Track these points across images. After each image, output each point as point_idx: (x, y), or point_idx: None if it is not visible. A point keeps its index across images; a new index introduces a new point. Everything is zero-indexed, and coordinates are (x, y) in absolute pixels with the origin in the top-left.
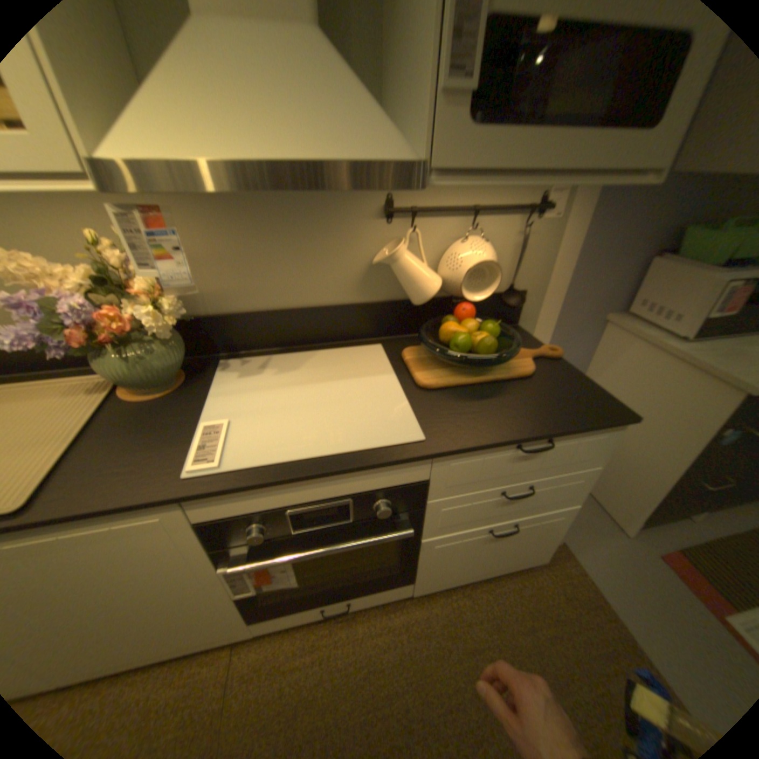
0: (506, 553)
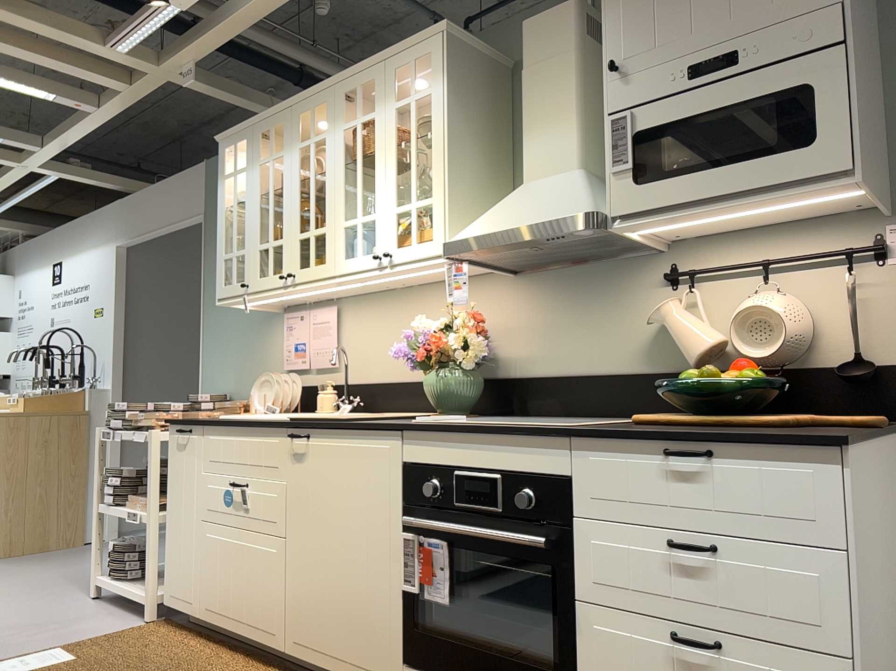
0: None
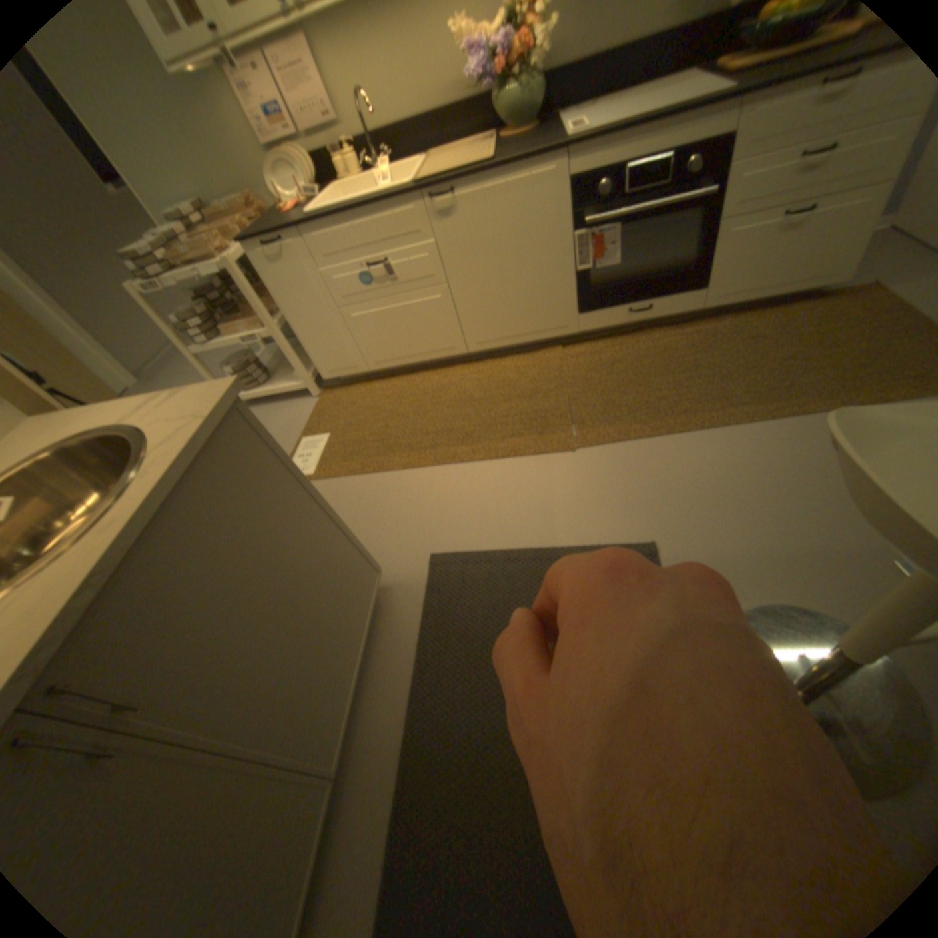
0: (803, 252)
